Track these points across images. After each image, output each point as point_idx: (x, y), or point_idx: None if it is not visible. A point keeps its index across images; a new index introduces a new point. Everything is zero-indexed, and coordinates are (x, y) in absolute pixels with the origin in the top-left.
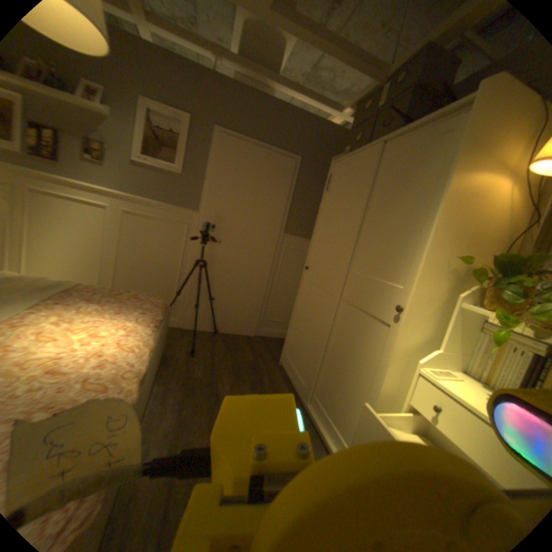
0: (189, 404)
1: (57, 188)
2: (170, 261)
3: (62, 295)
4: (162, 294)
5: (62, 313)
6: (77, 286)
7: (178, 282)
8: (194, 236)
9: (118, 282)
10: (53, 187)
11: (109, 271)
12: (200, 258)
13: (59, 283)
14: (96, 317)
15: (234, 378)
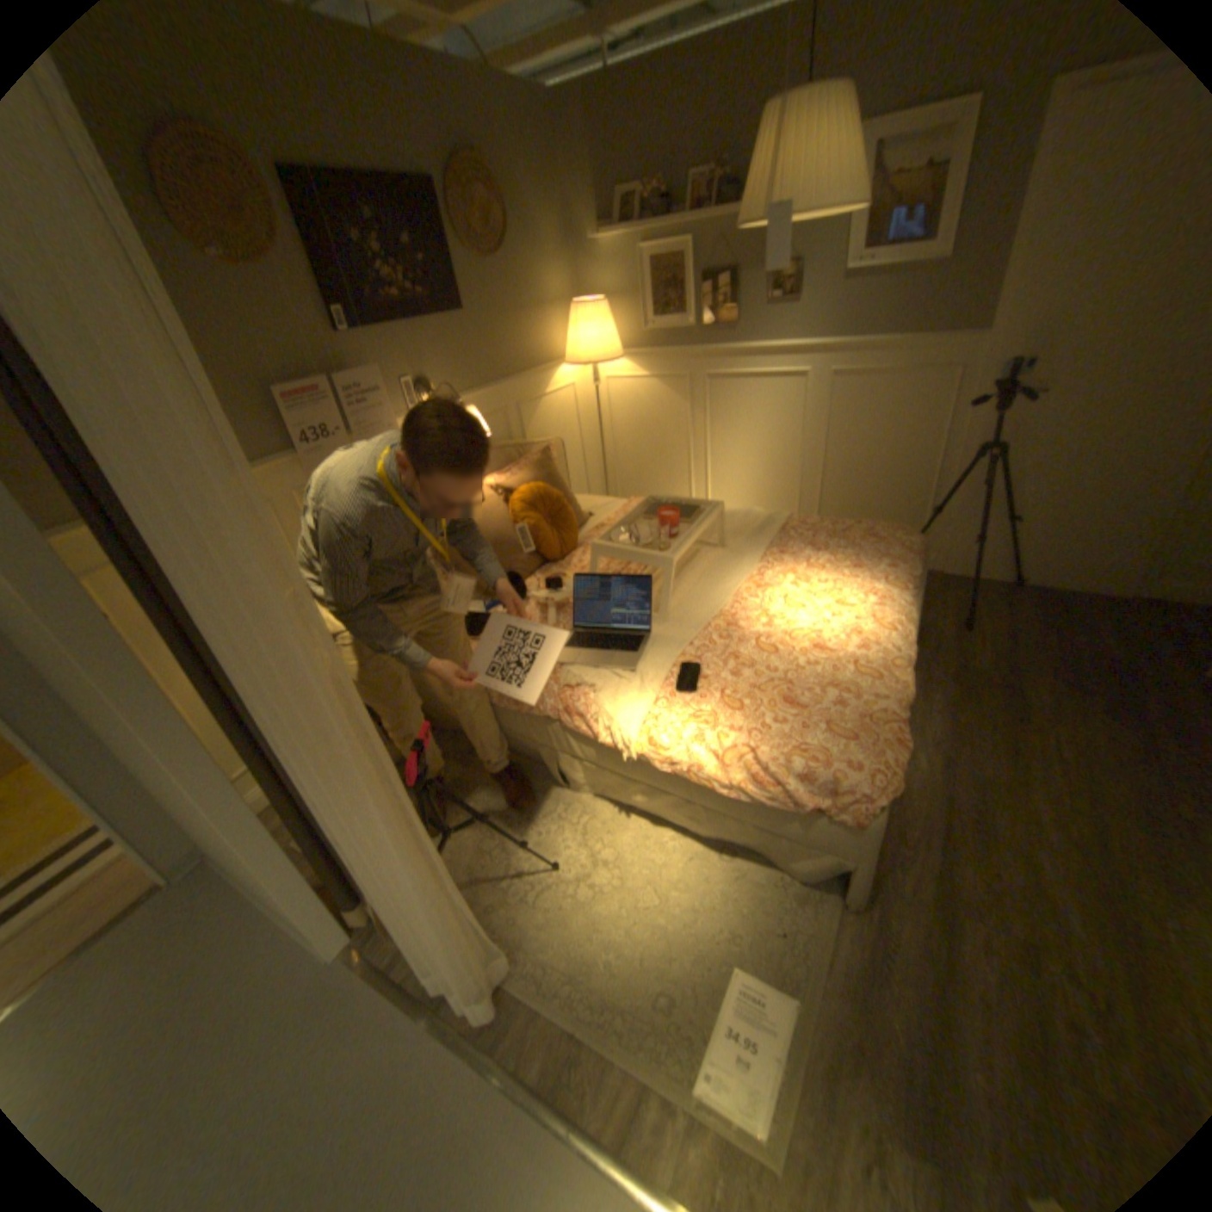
0: (975, 711)
1: (744, 363)
2: (926, 449)
3: (784, 539)
4: (907, 511)
5: (799, 569)
6: (793, 521)
7: (941, 487)
8: (981, 388)
9: (832, 497)
10: (739, 363)
11: (818, 480)
12: (994, 433)
13: (773, 519)
14: (839, 575)
15: (1072, 686)
